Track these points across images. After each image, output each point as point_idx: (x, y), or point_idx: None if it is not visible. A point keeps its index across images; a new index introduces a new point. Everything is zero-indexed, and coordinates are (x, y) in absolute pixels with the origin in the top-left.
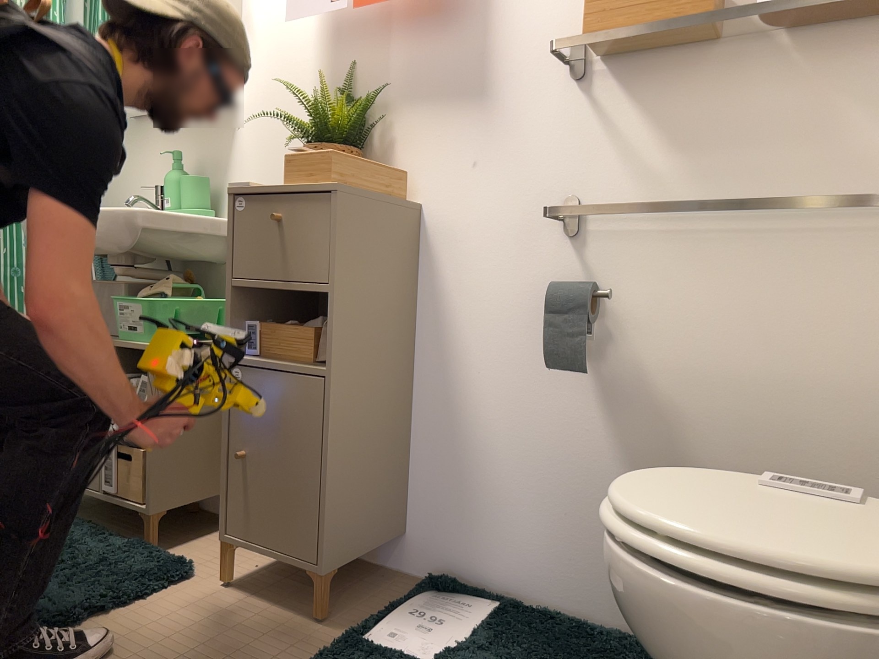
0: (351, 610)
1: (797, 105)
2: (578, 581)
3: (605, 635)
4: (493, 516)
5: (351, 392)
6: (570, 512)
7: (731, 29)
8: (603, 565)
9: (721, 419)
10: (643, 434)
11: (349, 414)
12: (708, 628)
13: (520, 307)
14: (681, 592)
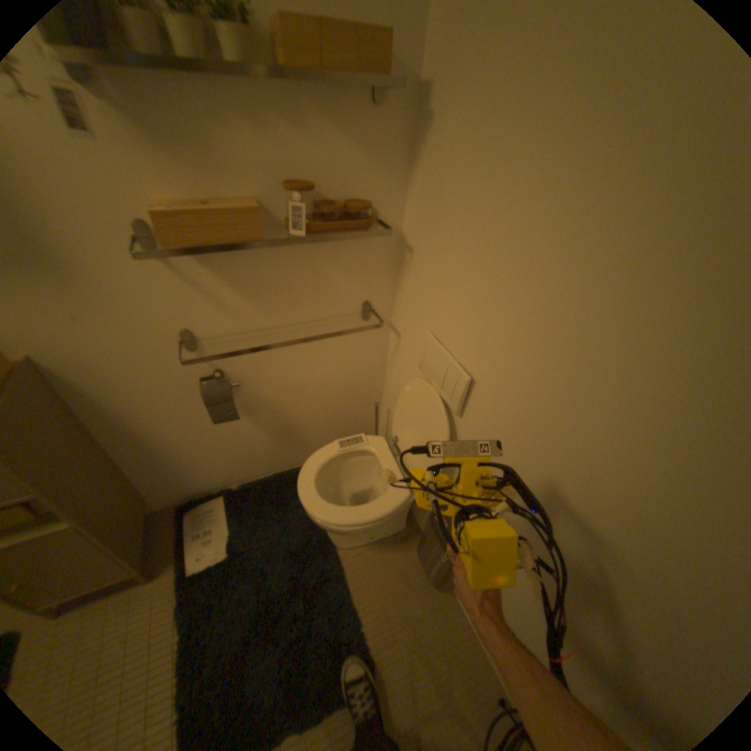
0: (157, 564)
1: (315, 268)
2: (254, 470)
3: (277, 485)
4: (200, 473)
5: (93, 512)
6: (242, 454)
7: (270, 221)
8: (263, 461)
9: (301, 401)
10: (268, 417)
11: (100, 519)
12: (363, 532)
13: (173, 392)
14: (354, 531)
